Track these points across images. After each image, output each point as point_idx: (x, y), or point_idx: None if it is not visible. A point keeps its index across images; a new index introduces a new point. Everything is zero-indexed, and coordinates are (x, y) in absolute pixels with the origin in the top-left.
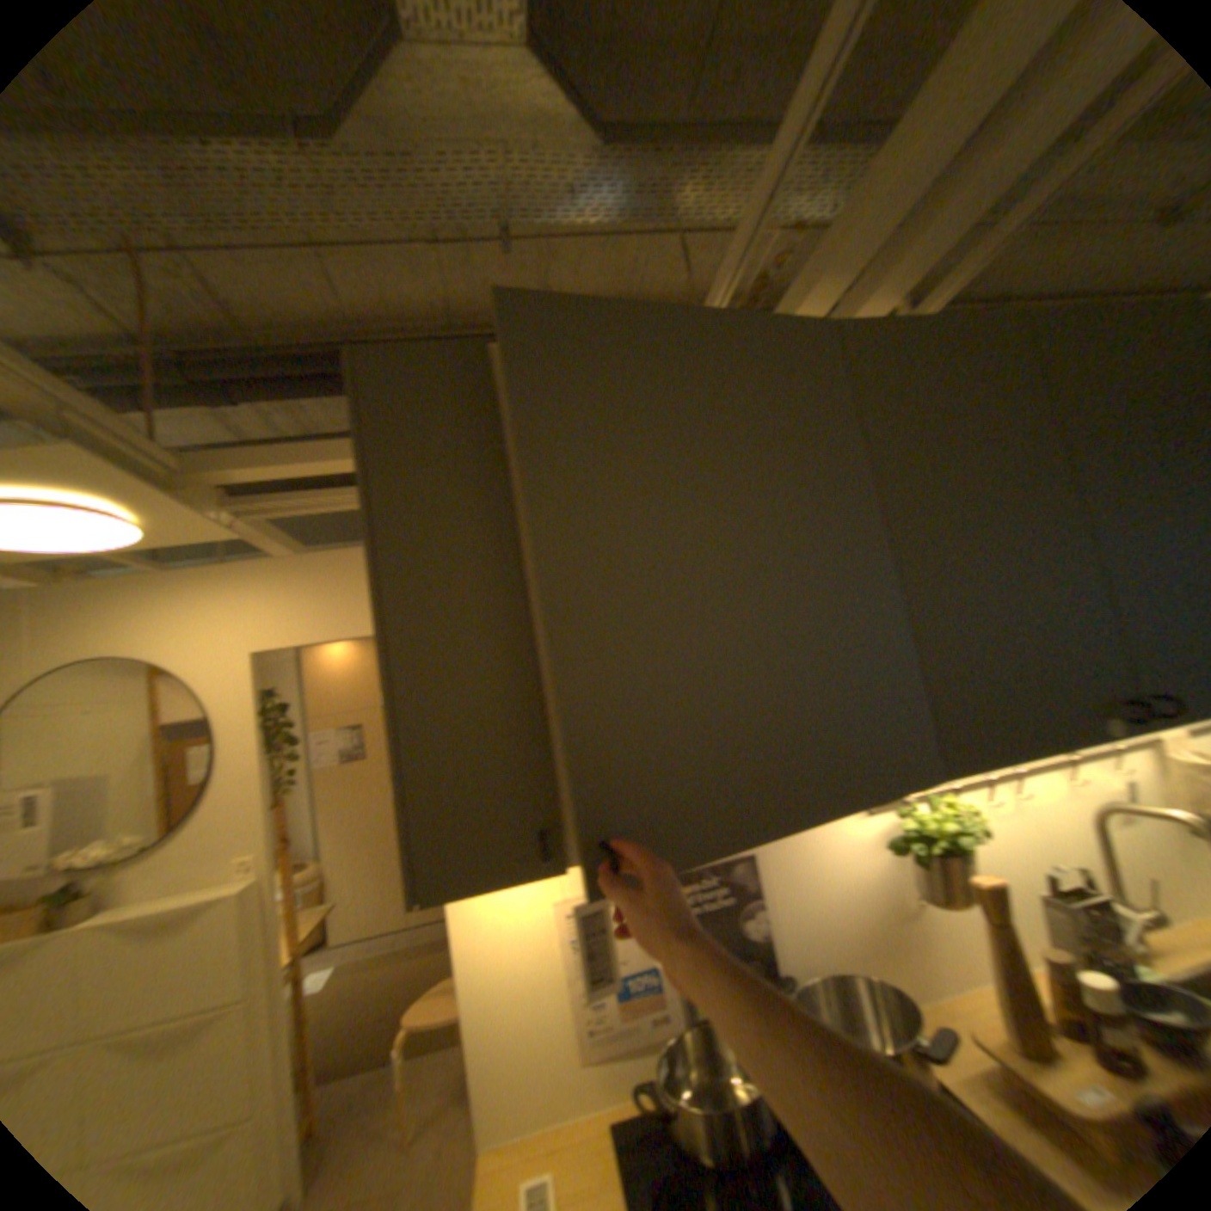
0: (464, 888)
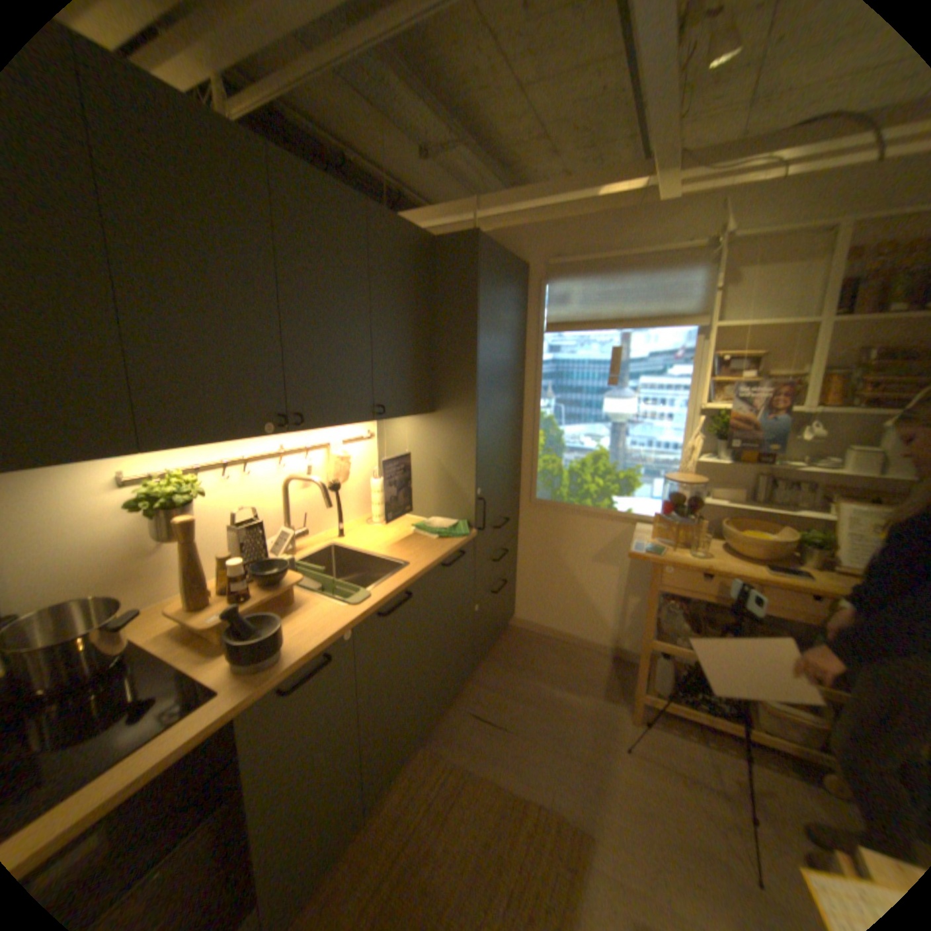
0: None
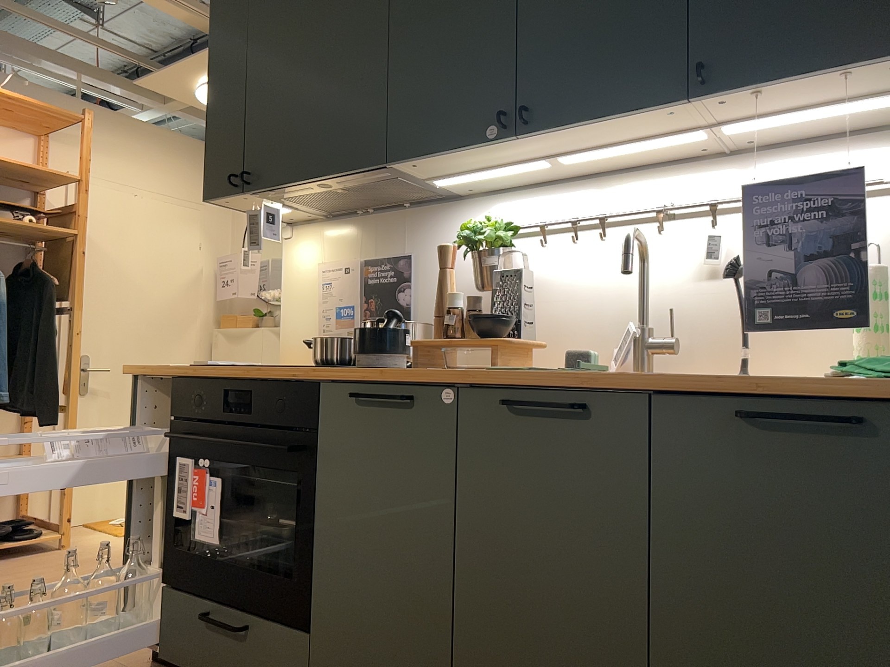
0: (218, 197)
